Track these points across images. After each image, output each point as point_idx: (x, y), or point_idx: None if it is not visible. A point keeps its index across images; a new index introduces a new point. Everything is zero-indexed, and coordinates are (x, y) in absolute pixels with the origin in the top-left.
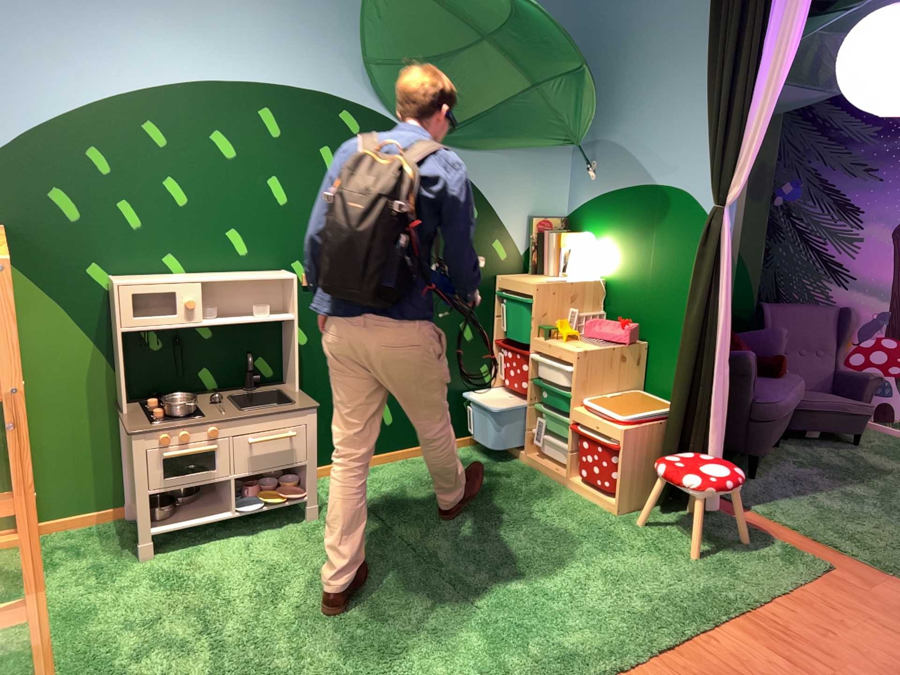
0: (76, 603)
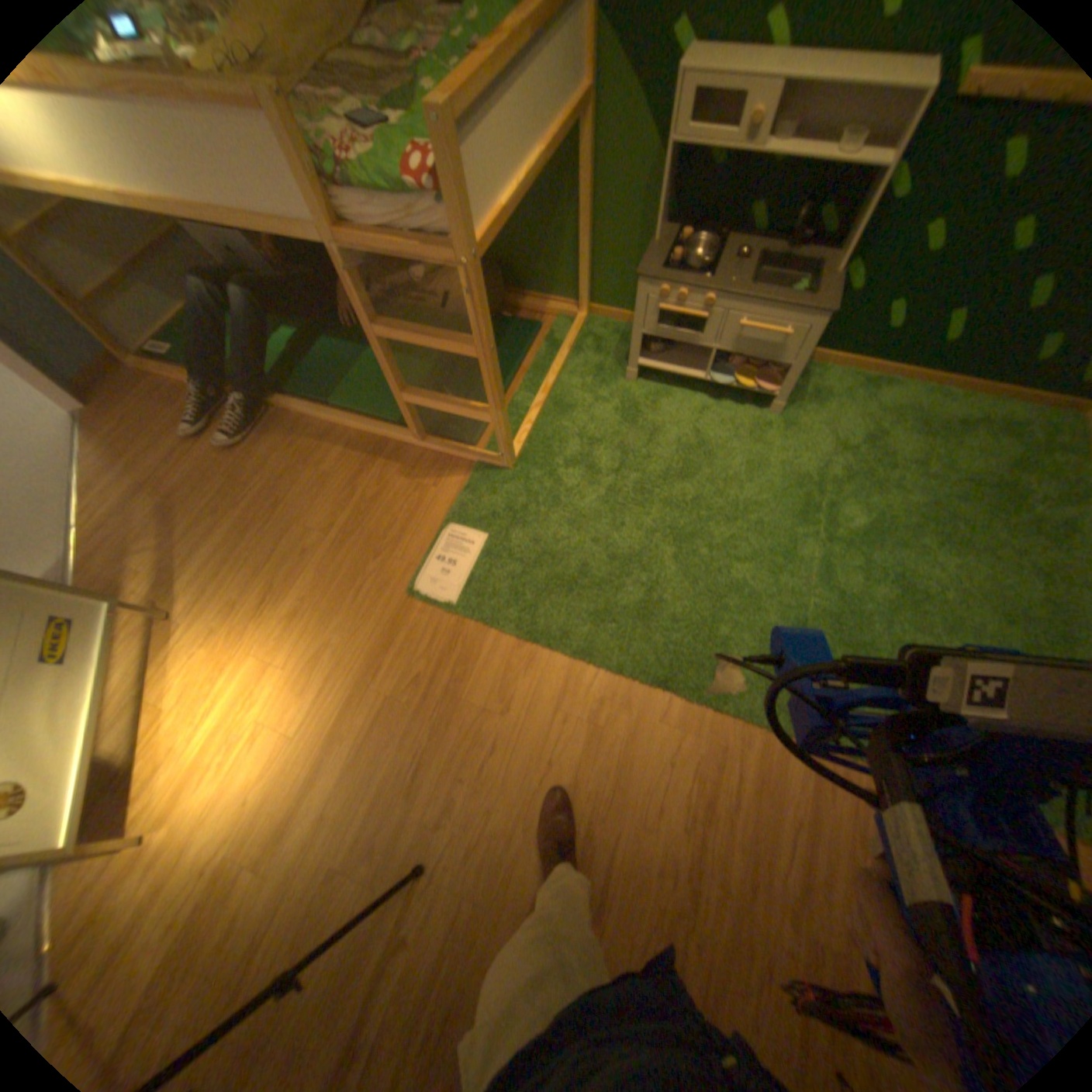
0: (560, 398)
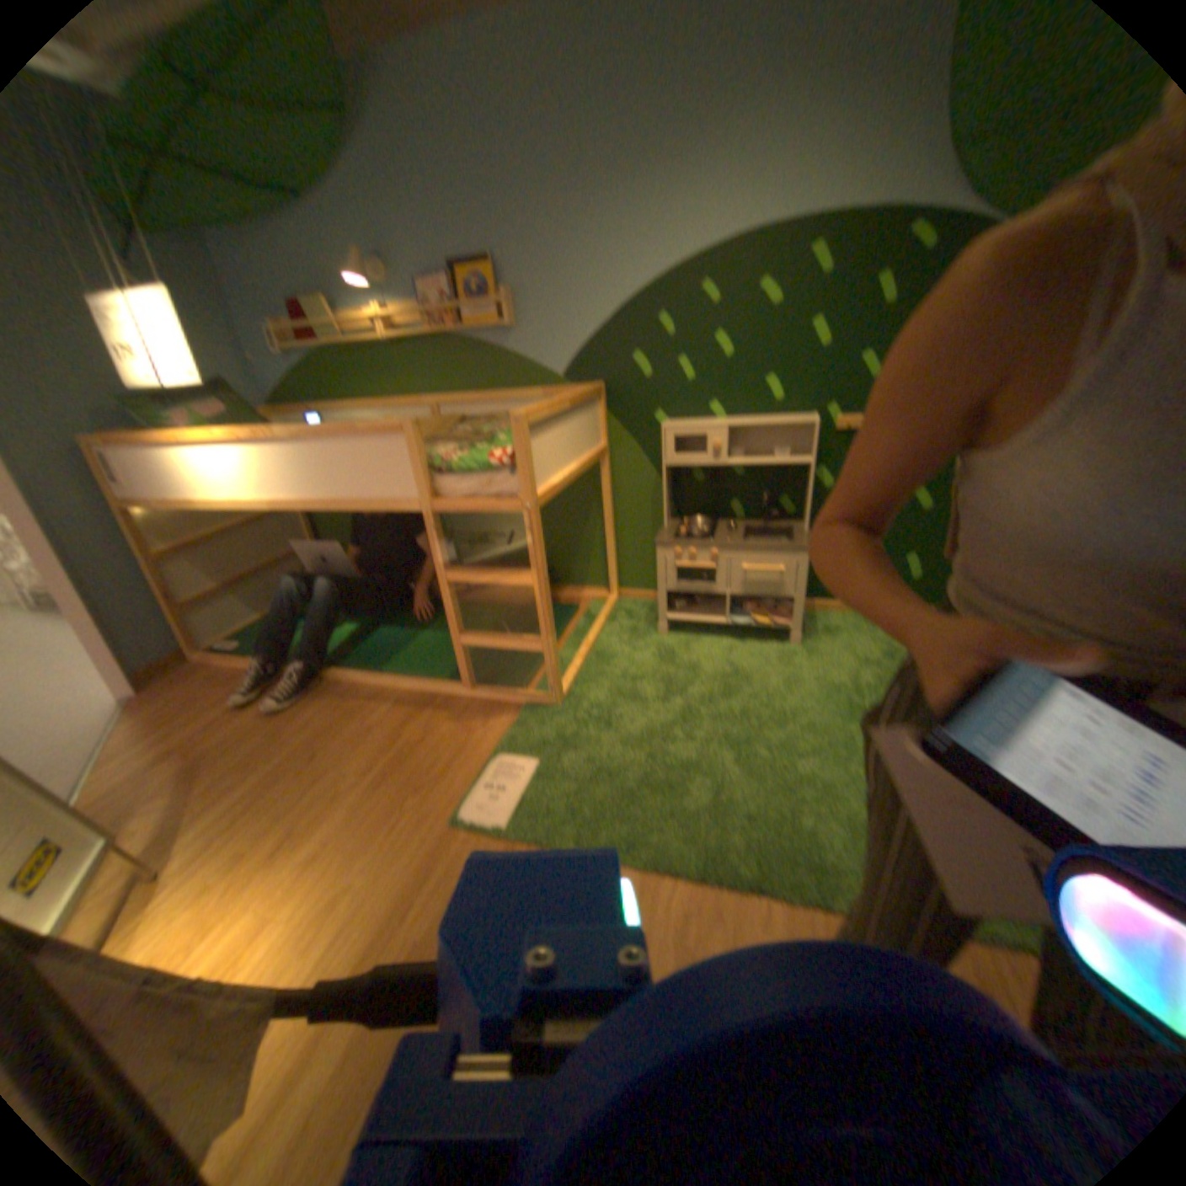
0: (598, 647)
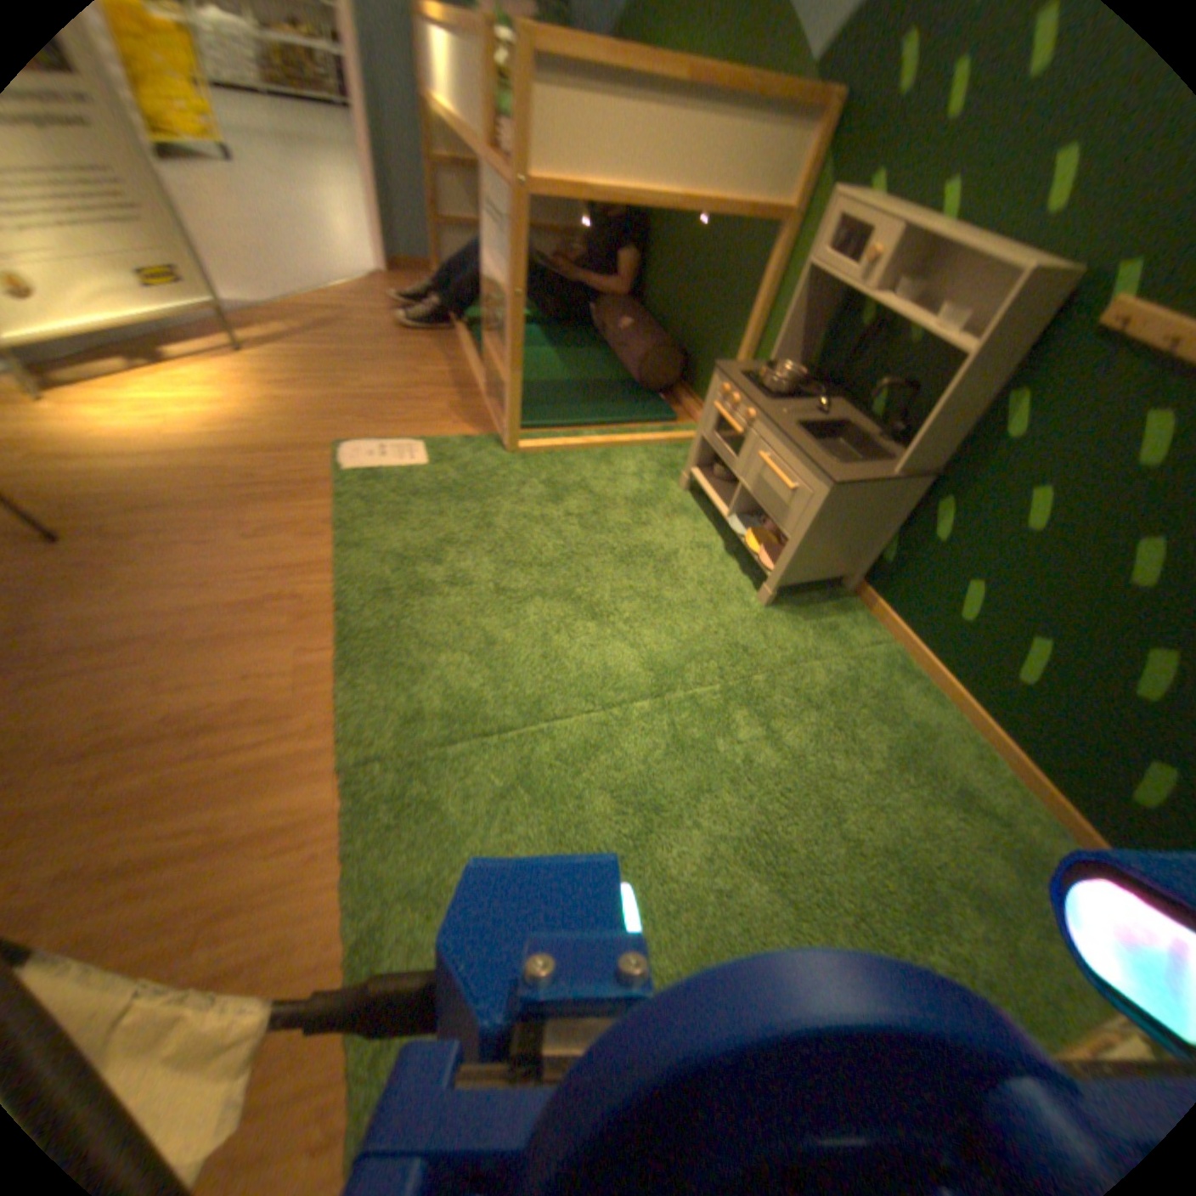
0: (615, 455)
